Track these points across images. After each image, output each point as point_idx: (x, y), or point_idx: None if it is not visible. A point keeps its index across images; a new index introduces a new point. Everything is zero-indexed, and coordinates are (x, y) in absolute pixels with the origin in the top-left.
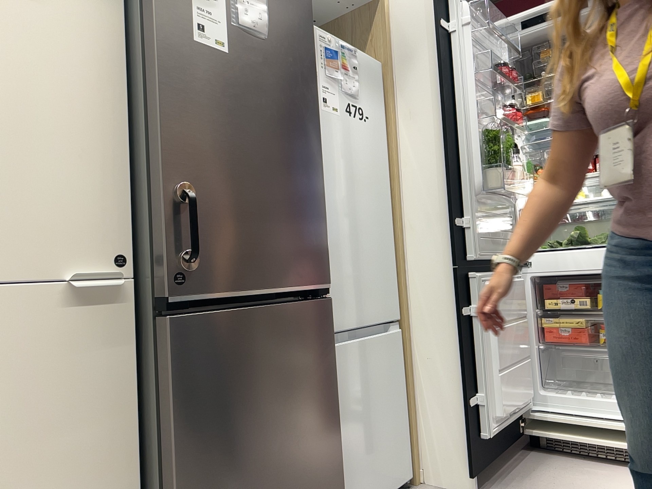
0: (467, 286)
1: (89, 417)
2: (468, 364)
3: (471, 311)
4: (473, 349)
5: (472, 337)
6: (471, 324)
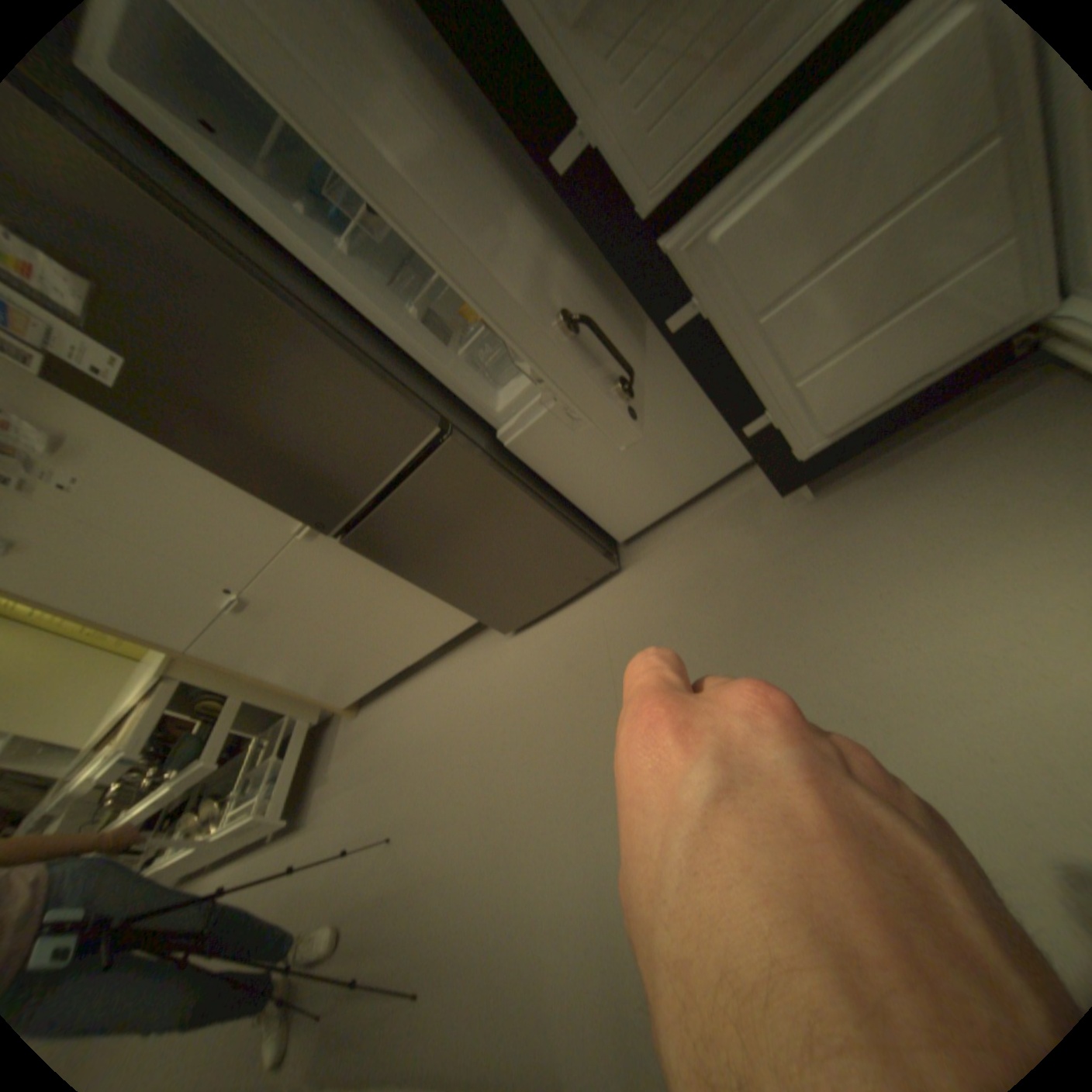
0: (664, 265)
1: (376, 565)
2: (718, 386)
3: (690, 306)
4: (726, 358)
5: (715, 341)
6: (703, 324)
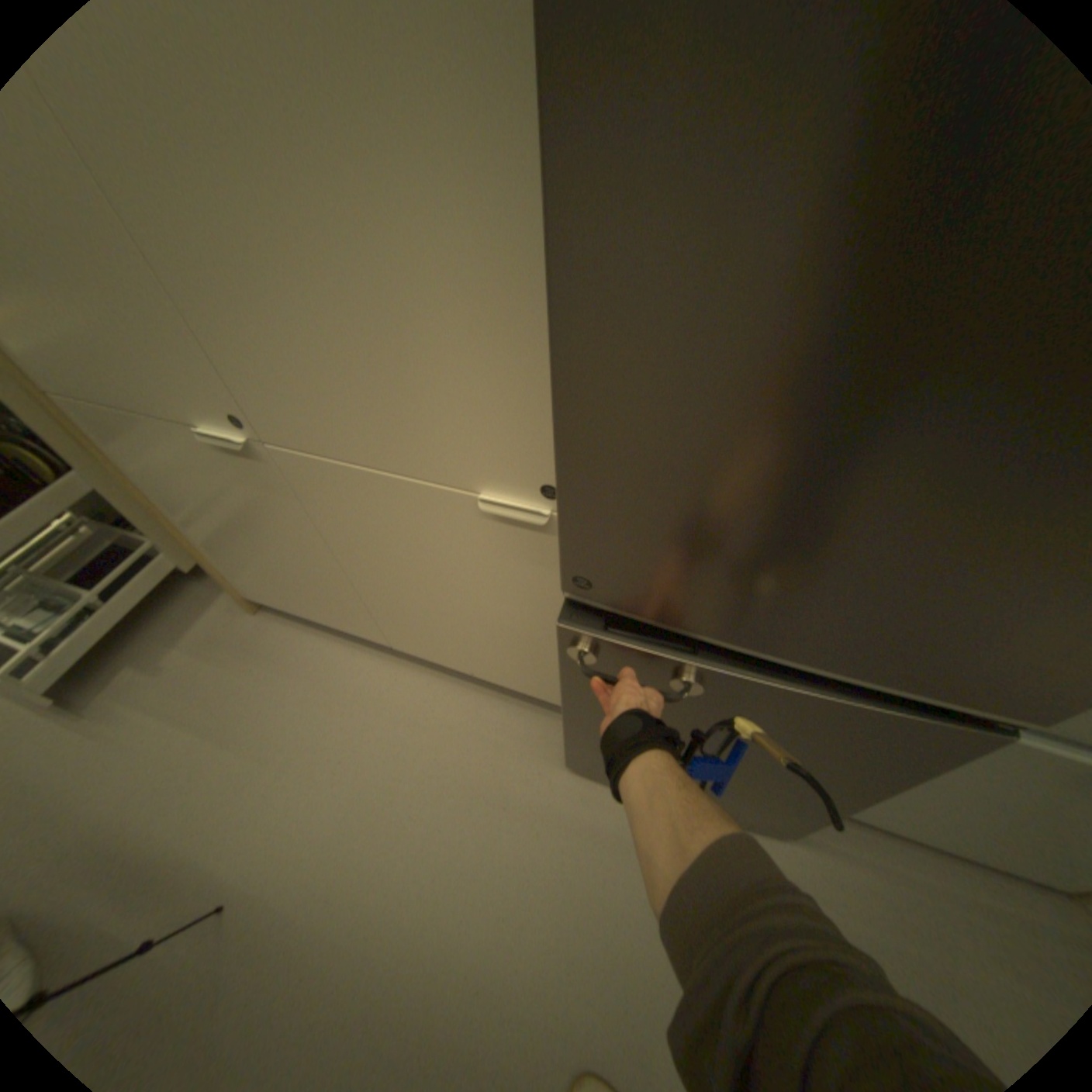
0: None
1: (522, 599)
2: None
3: None
4: None
5: None
6: None
